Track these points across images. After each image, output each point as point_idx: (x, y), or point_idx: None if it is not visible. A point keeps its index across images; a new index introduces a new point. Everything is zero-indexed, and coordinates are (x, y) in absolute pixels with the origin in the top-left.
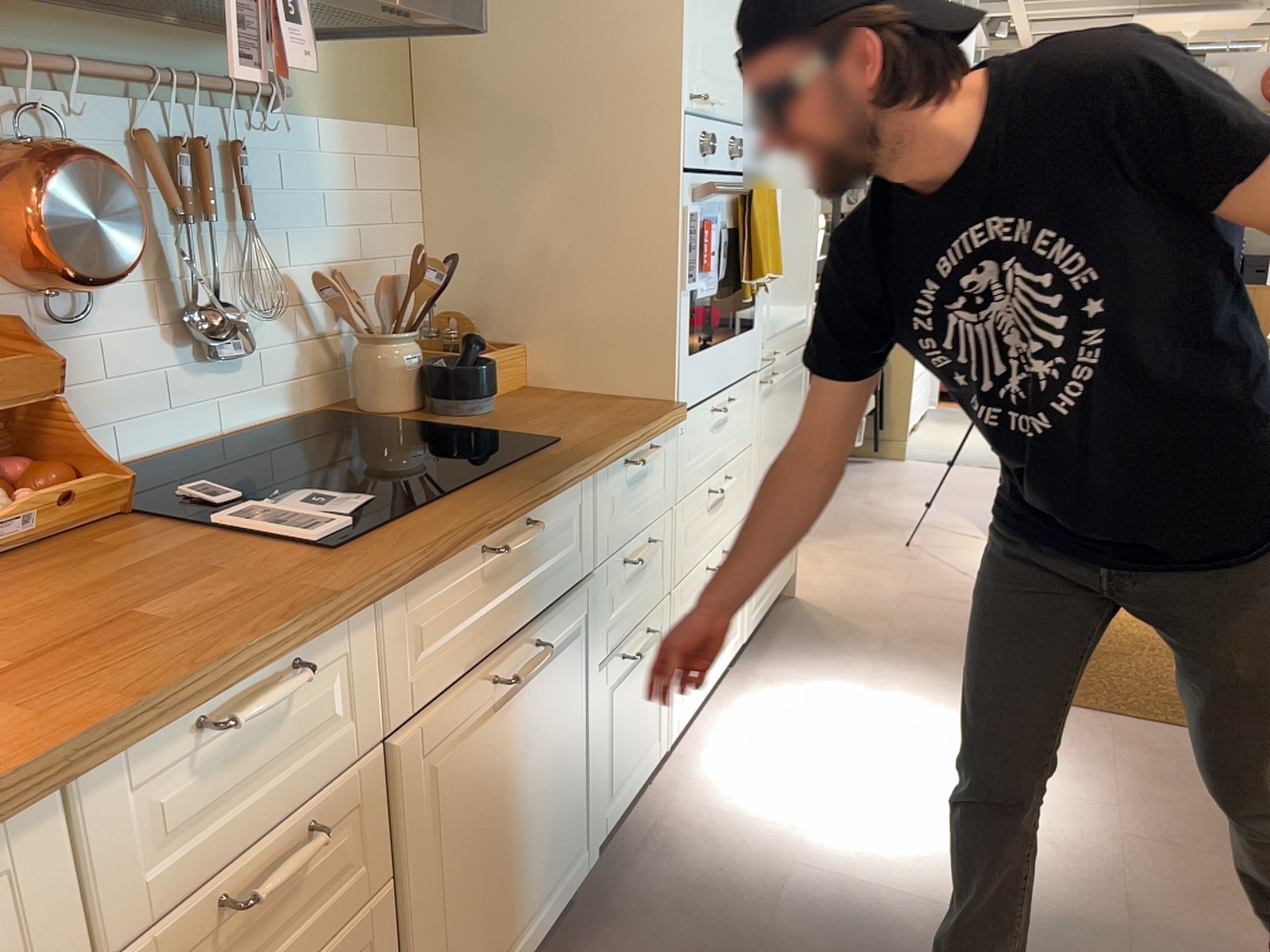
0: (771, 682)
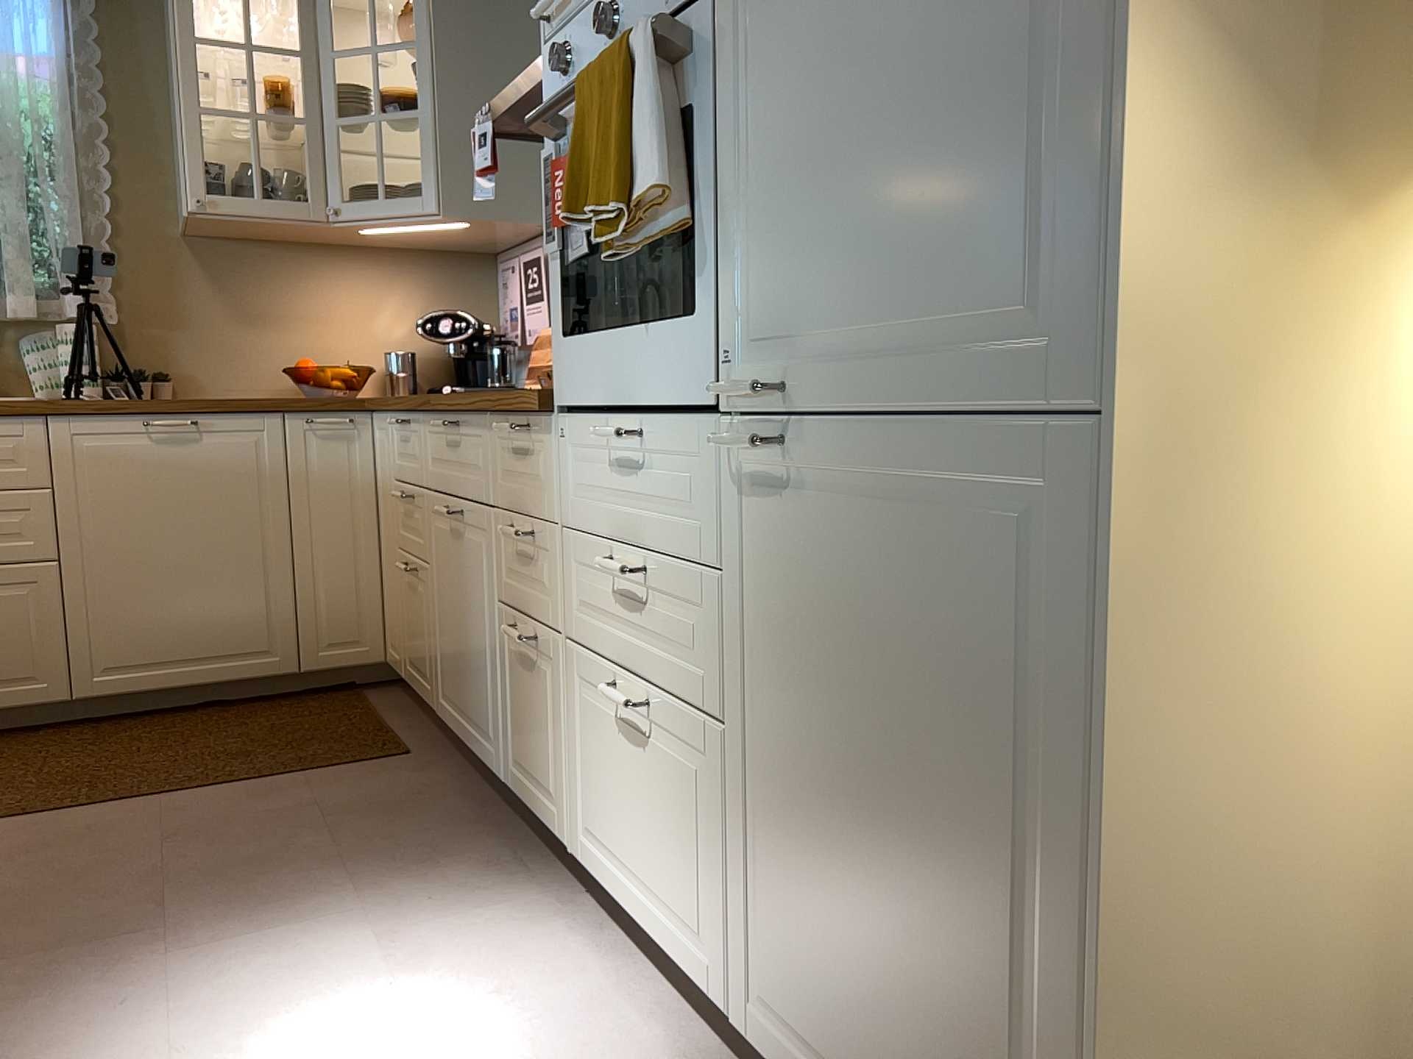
0: None
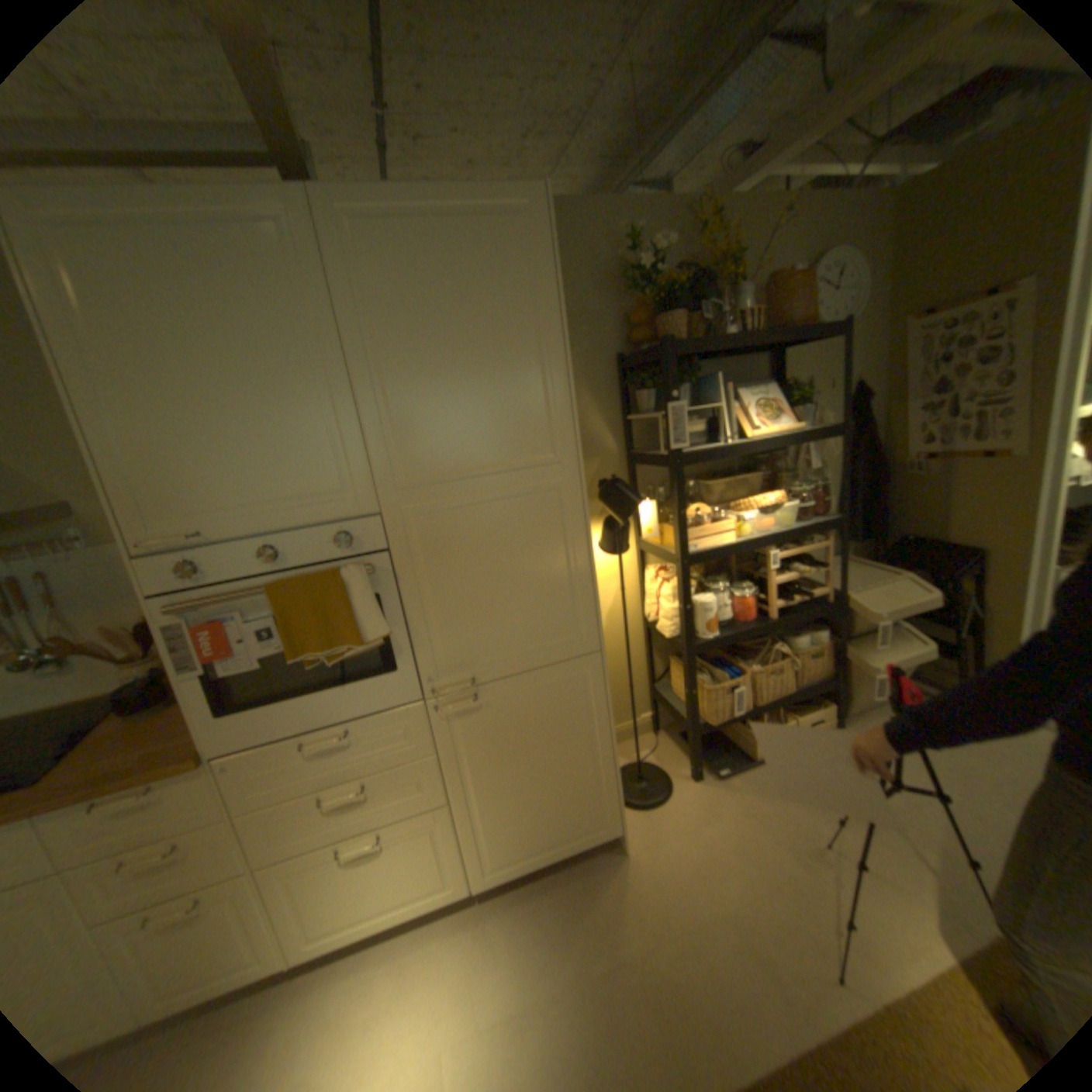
0: (476, 944)
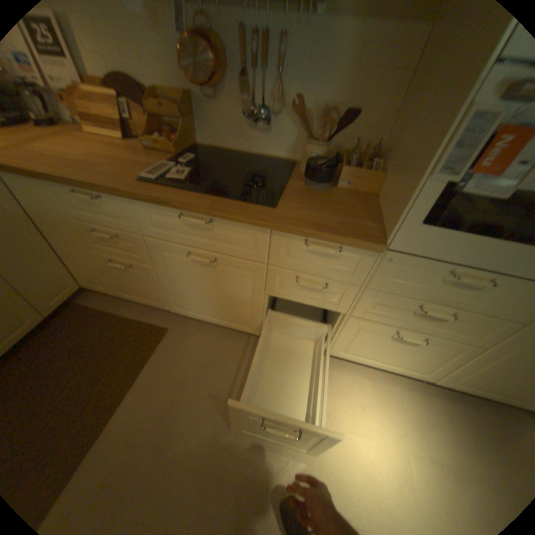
0: (427, 405)
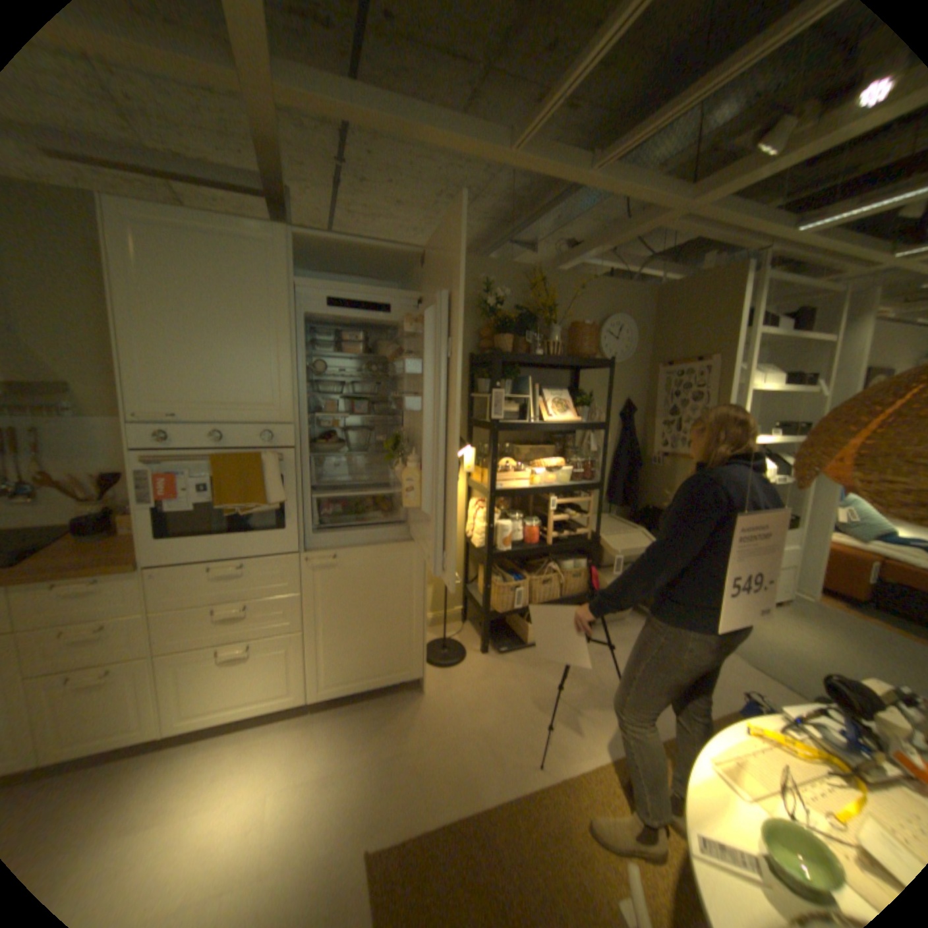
0: (303, 737)
